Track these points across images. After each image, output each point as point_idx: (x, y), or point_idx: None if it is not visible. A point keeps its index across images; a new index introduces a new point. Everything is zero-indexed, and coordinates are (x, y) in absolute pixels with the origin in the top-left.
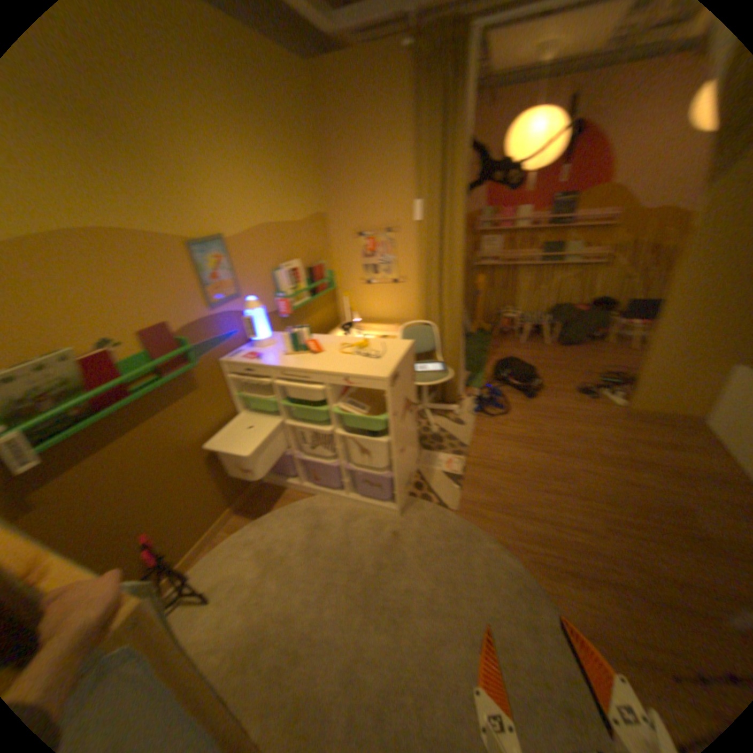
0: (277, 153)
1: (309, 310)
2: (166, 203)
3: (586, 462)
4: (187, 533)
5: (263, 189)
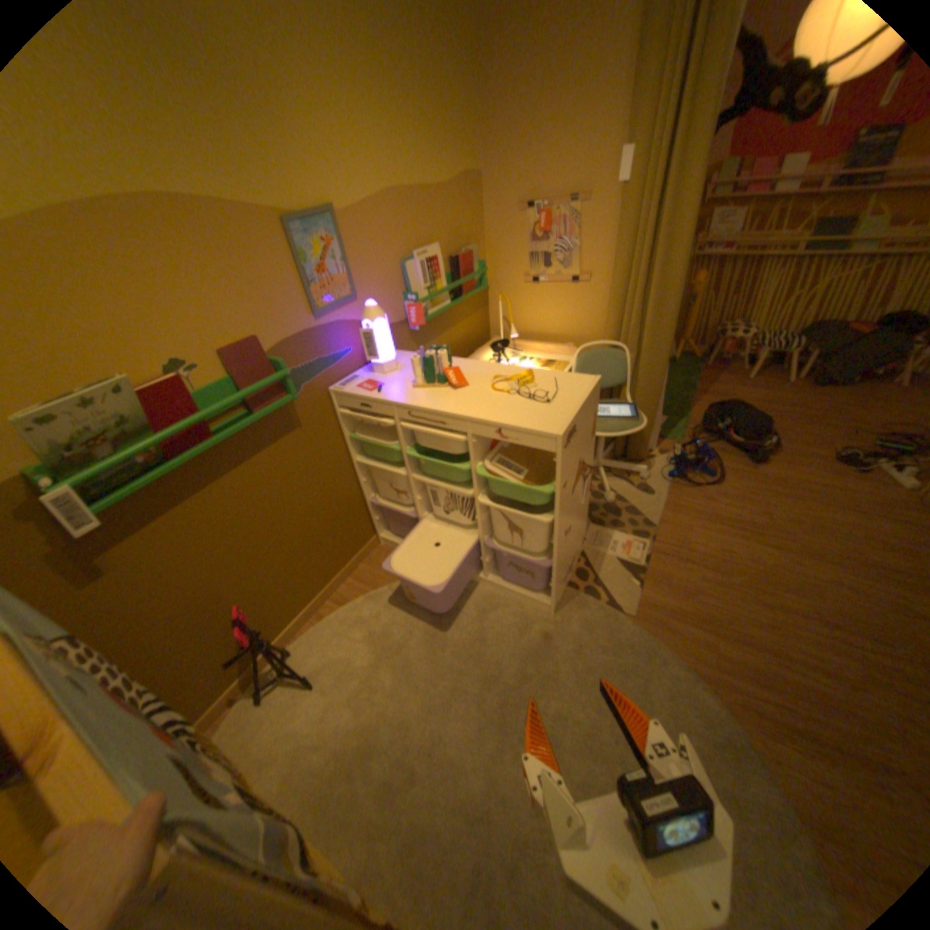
0: (419, 68)
1: (451, 320)
2: (256, 152)
3: (842, 571)
4: (292, 601)
5: (396, 130)
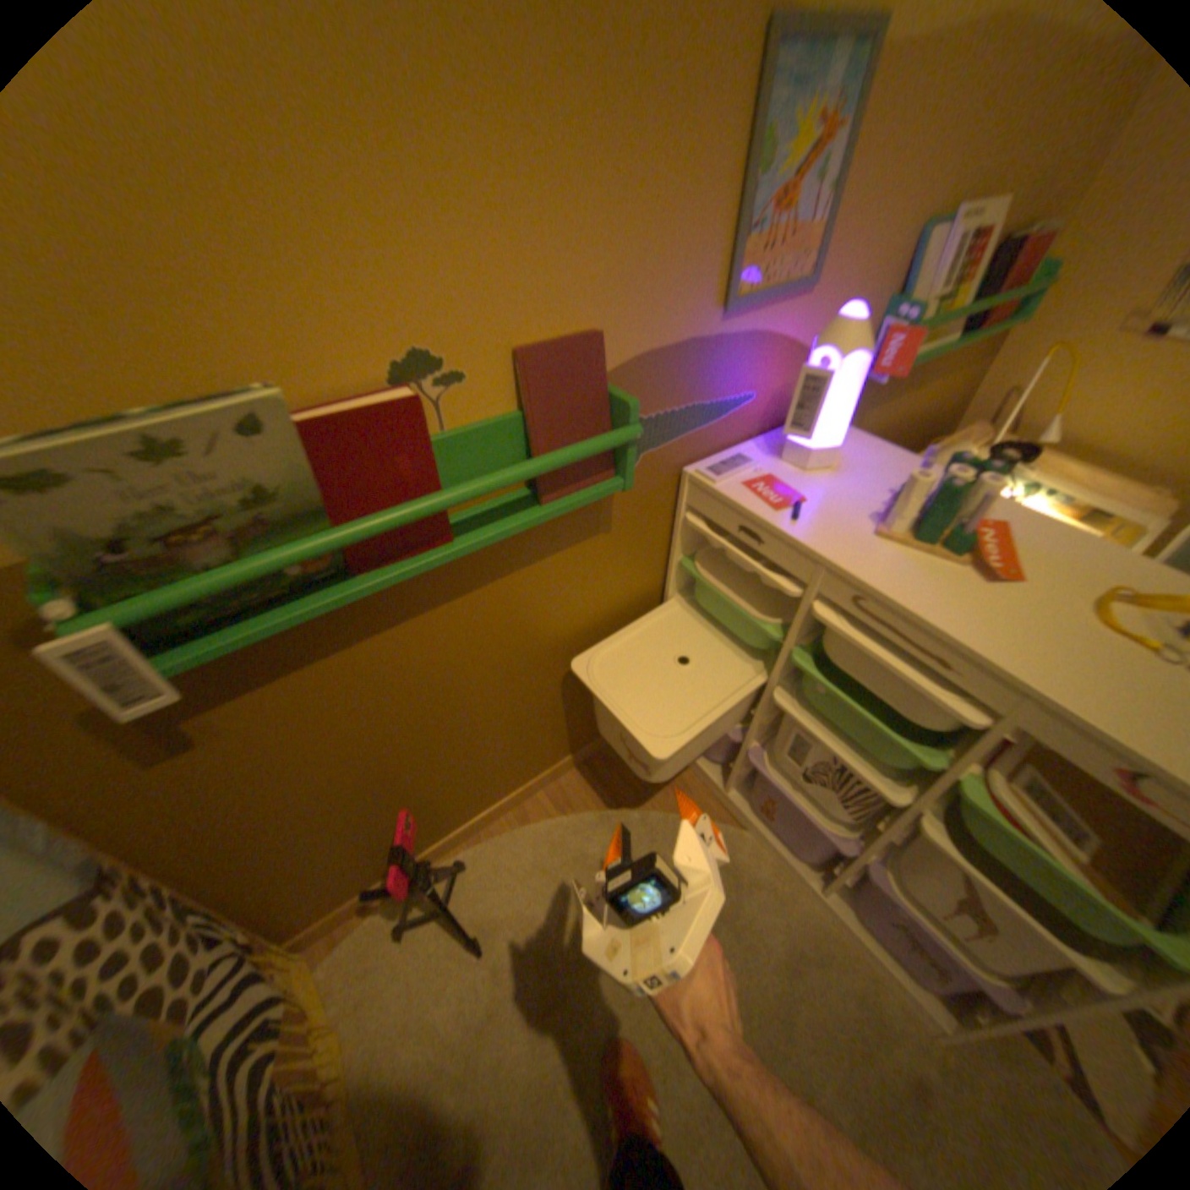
0: None
1: (933, 369)
2: None
3: None
4: (492, 788)
5: None
